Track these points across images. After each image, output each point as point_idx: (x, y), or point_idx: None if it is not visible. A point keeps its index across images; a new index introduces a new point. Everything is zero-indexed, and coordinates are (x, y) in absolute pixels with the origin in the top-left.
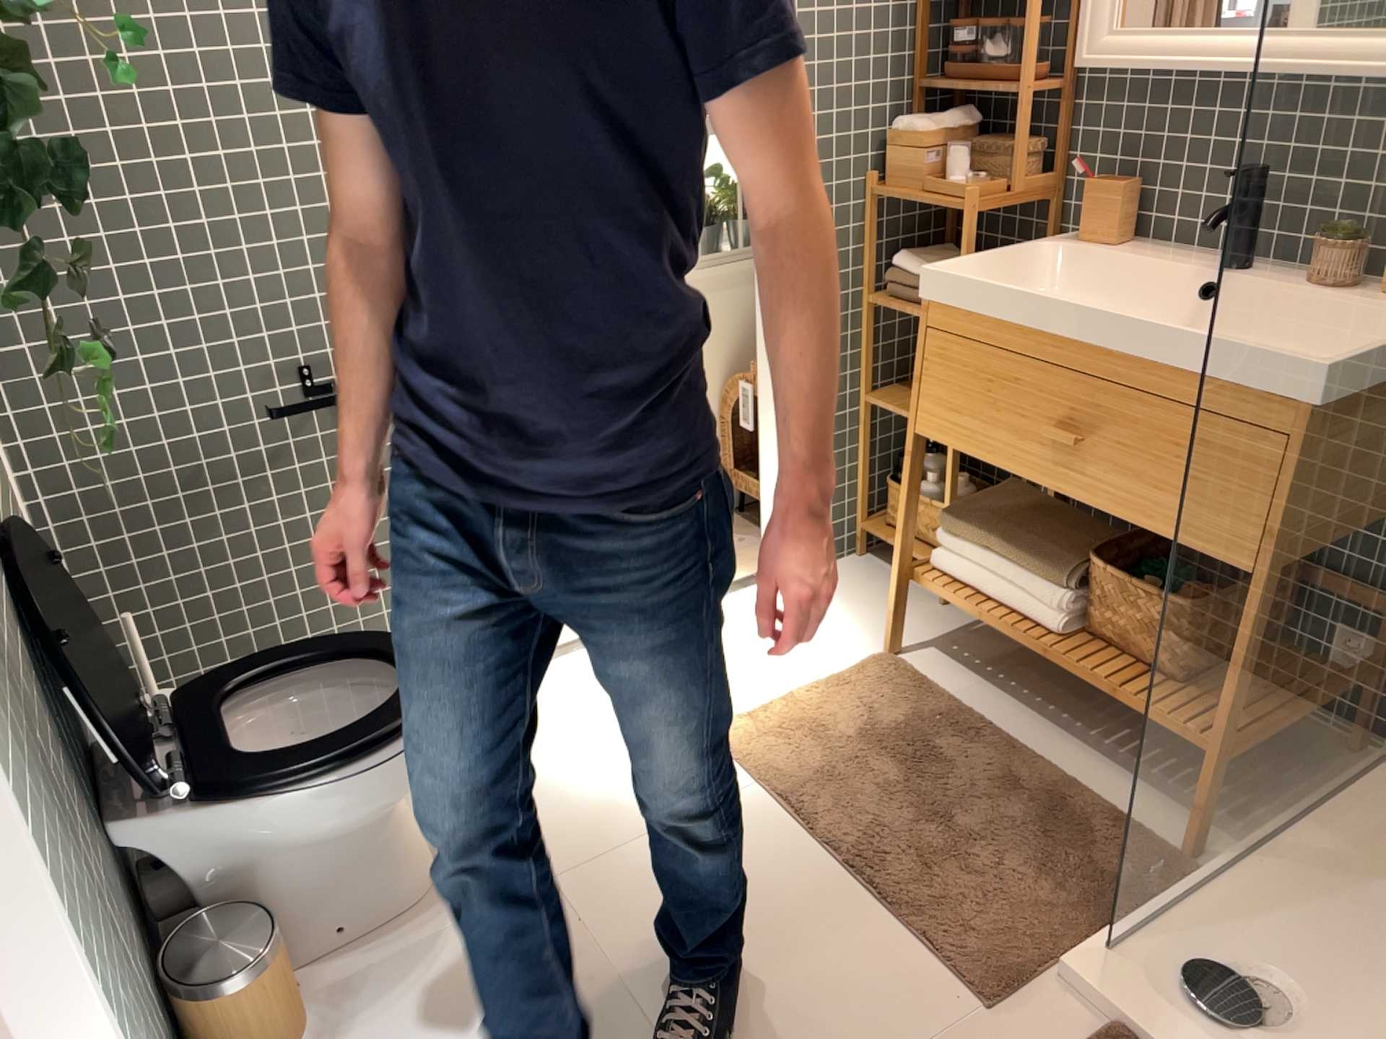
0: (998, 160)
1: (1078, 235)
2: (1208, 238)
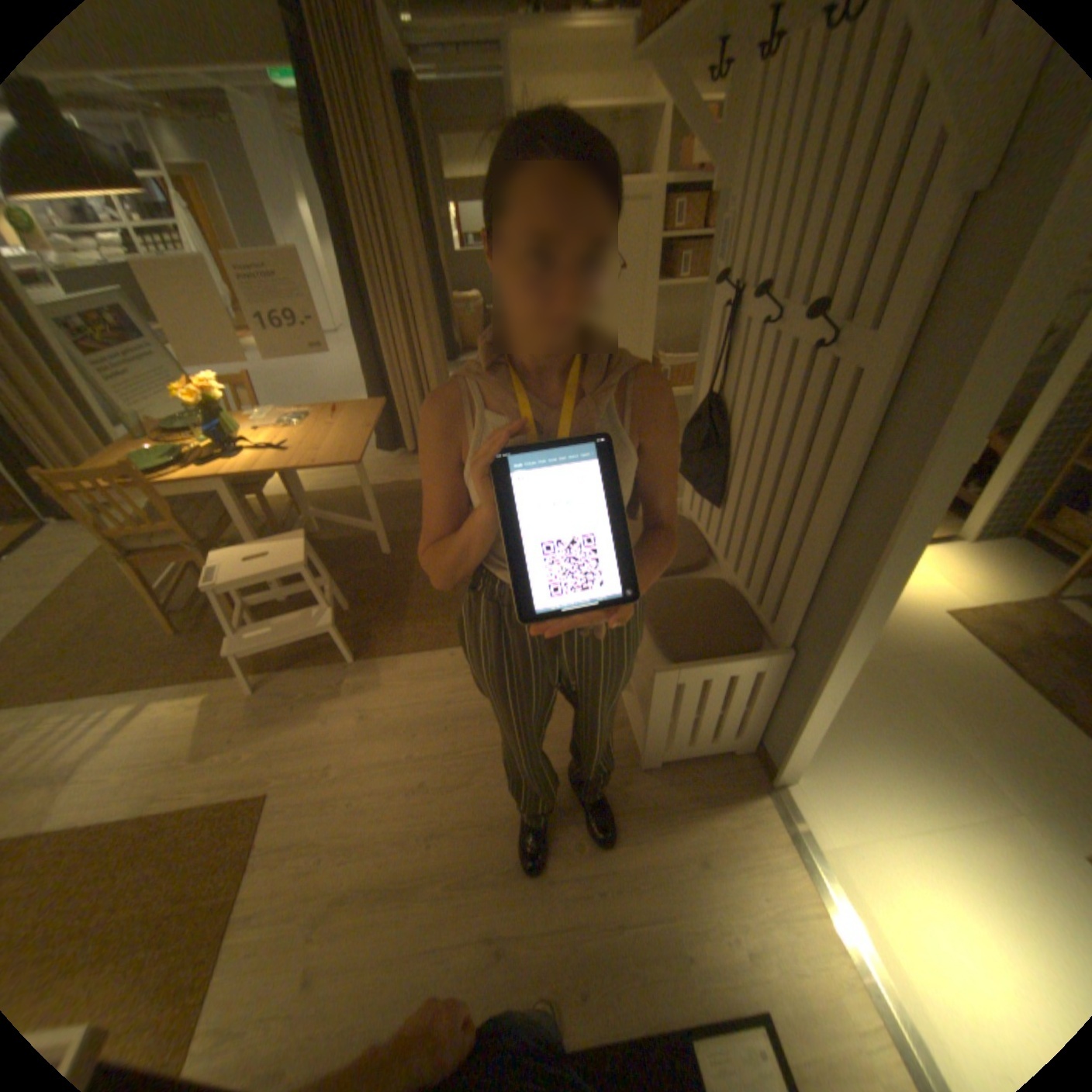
0: None
1: None
2: None
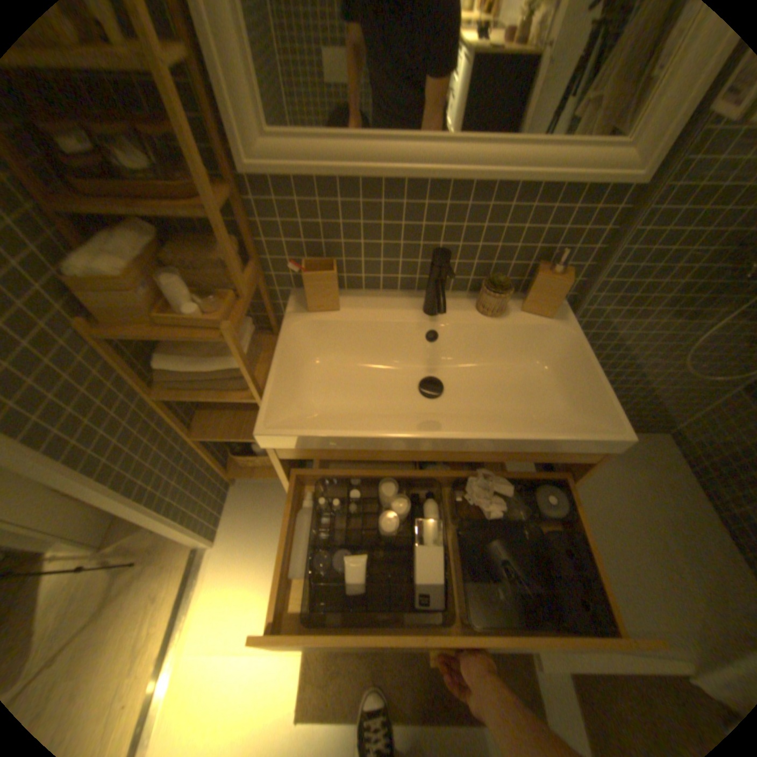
0: (209, 269)
1: (296, 297)
2: (391, 282)
